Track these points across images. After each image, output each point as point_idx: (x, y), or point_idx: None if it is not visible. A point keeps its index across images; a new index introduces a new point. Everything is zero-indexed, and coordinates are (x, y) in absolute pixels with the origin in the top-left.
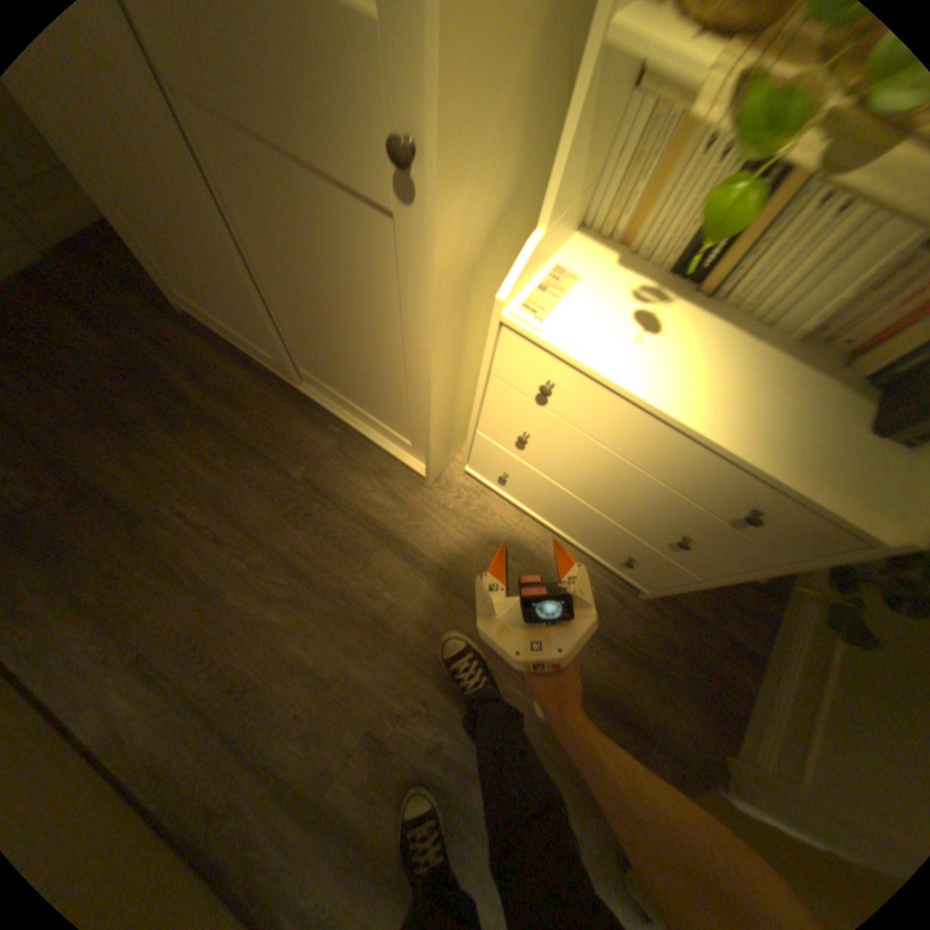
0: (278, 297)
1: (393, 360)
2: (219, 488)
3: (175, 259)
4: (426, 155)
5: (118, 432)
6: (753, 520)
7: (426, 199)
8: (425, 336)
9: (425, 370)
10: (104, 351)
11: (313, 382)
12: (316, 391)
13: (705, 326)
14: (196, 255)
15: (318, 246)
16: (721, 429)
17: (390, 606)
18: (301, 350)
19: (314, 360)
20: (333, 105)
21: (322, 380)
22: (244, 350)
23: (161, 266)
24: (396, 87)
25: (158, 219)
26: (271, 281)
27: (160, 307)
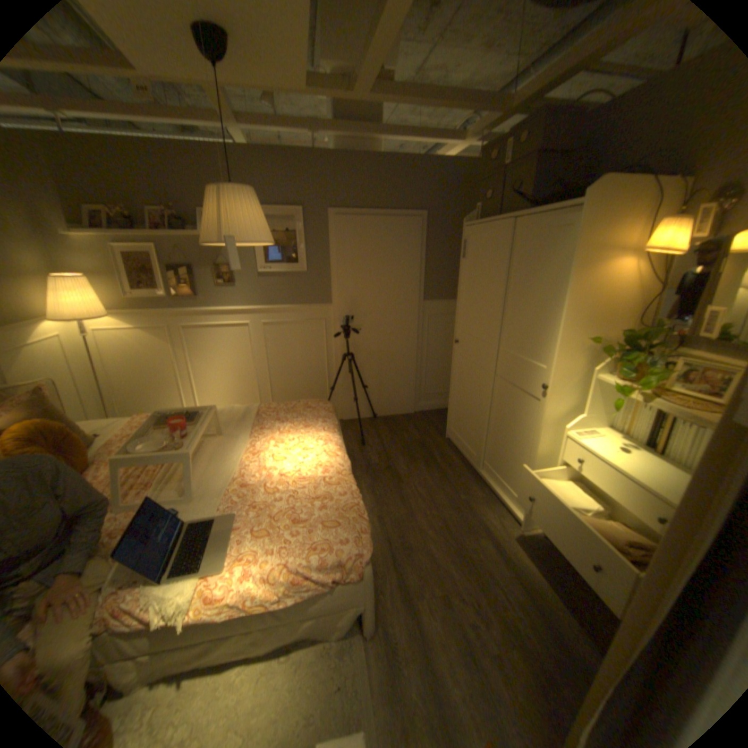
0: (494, 427)
1: (528, 449)
2: (433, 487)
3: (464, 415)
4: (551, 387)
5: (409, 458)
6: (661, 520)
7: (549, 396)
8: (541, 435)
9: (538, 450)
10: (417, 437)
11: (488, 468)
12: (487, 473)
13: (654, 459)
14: (474, 412)
15: (517, 409)
16: (643, 478)
17: (481, 561)
18: (491, 451)
19: (495, 455)
20: (534, 379)
21: (493, 466)
22: (465, 452)
23: (455, 418)
24: (548, 376)
25: (469, 402)
26: (495, 421)
27: (441, 434)
